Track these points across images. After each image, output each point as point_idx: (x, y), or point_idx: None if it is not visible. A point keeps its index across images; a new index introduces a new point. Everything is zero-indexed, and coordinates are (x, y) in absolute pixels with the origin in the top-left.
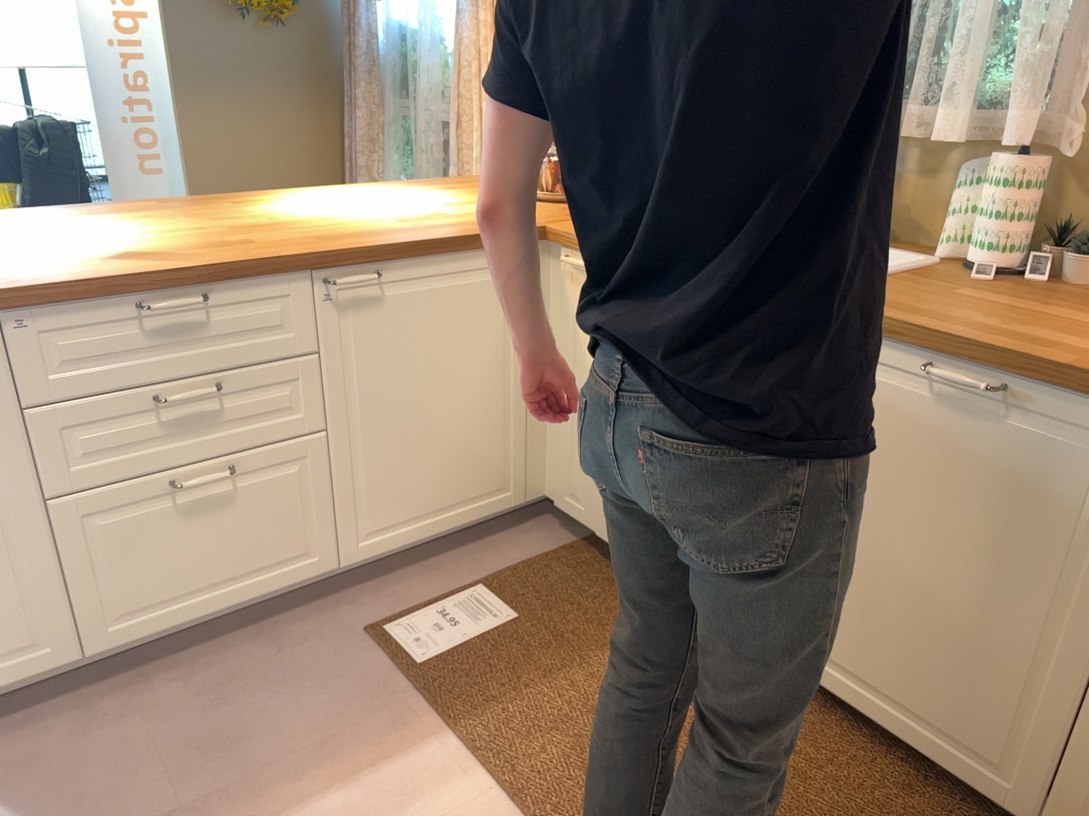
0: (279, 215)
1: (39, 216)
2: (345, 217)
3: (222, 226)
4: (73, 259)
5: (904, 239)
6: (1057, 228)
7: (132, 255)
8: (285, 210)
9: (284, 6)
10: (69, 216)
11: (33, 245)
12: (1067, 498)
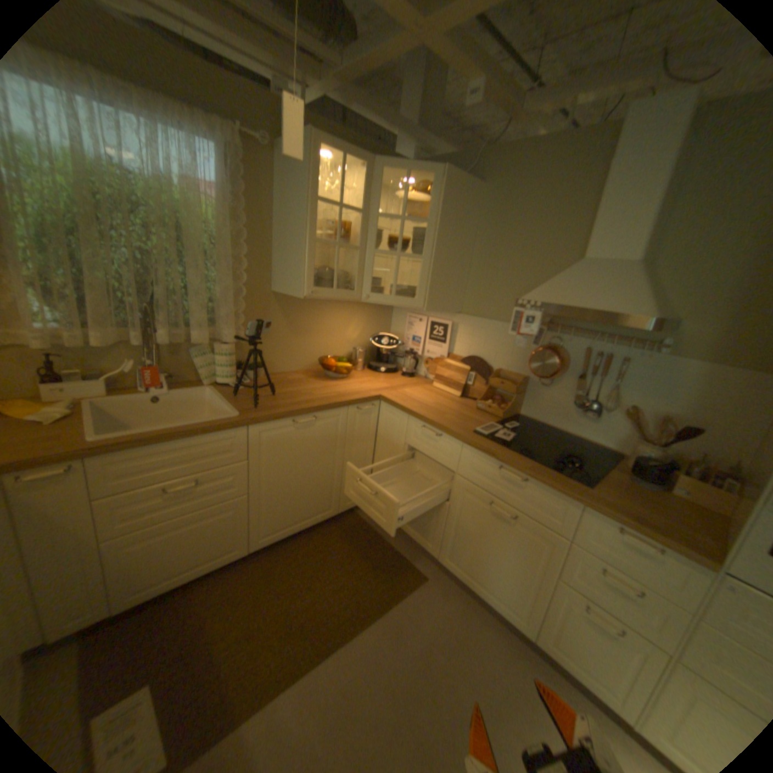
0: None
1: None
2: None
3: None
4: None
5: (171, 383)
6: (233, 364)
7: None
8: None
9: None
10: None
11: None
12: (331, 435)
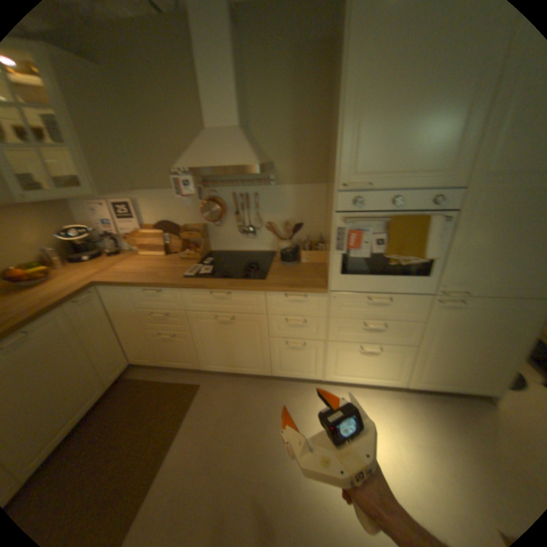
0: None
1: None
2: None
3: None
4: None
5: None
6: None
7: None
8: None
9: None
10: None
11: None
12: (59, 337)
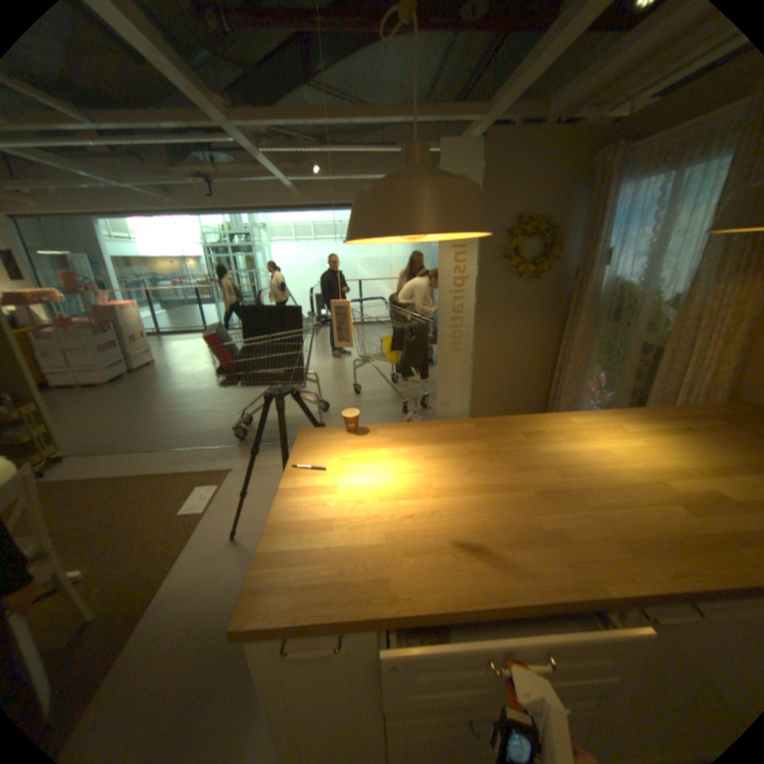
0: (565, 466)
1: (409, 436)
2: (626, 485)
3: (528, 487)
4: (431, 541)
5: None
6: None
7: (473, 545)
8: (566, 456)
9: (541, 268)
10: (424, 439)
11: (405, 495)
12: None
